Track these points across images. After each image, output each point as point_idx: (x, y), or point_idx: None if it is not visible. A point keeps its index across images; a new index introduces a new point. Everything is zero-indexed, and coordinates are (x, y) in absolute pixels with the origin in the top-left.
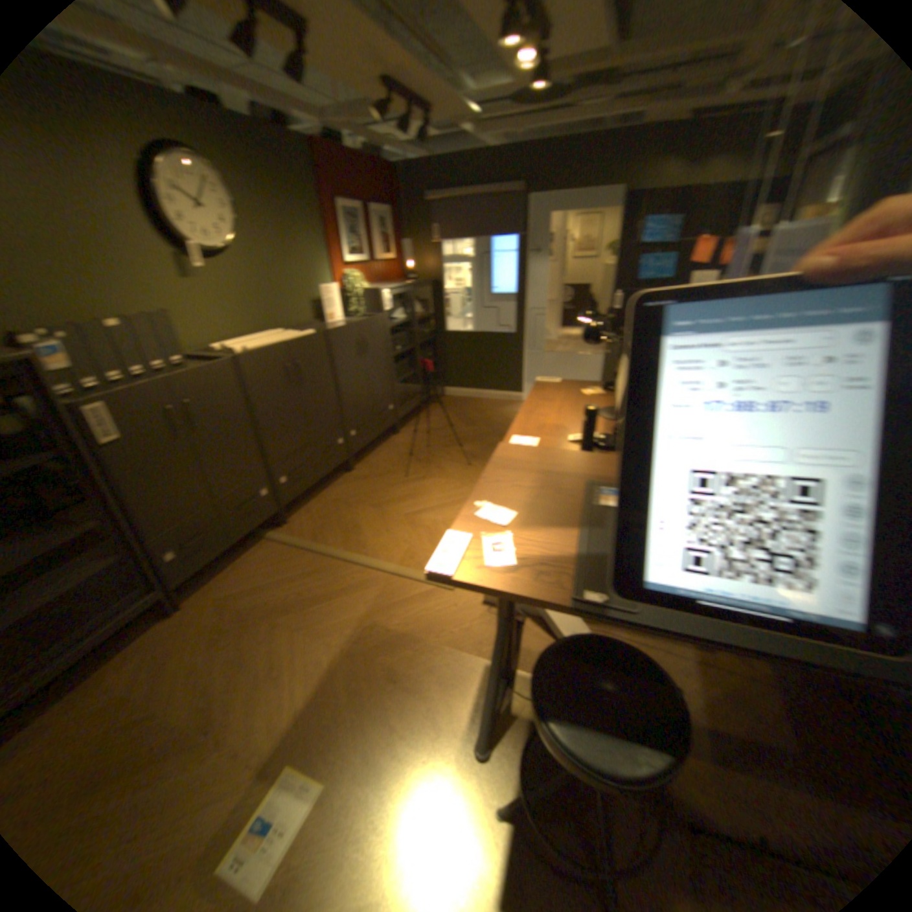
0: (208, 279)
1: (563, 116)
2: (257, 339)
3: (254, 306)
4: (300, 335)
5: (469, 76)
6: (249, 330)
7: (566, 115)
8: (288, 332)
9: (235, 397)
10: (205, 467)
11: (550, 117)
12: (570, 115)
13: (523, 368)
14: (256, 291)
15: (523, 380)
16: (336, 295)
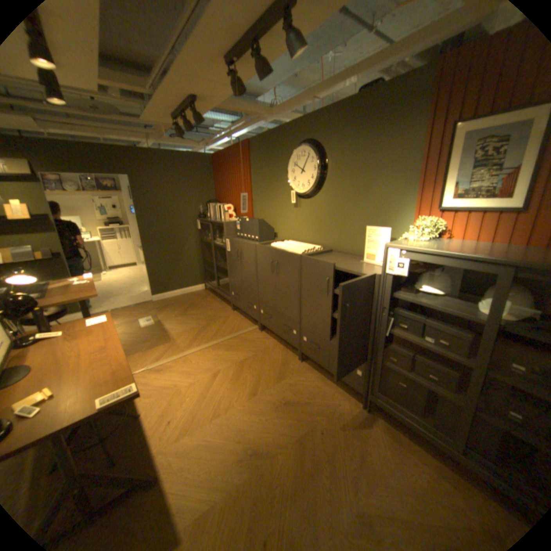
0: (306, 210)
1: None
2: (294, 245)
3: (325, 230)
4: (294, 252)
5: None
6: (318, 242)
7: None
8: (306, 249)
9: (254, 261)
10: (243, 278)
11: None
12: None
13: None
14: (330, 220)
15: None
16: (389, 239)
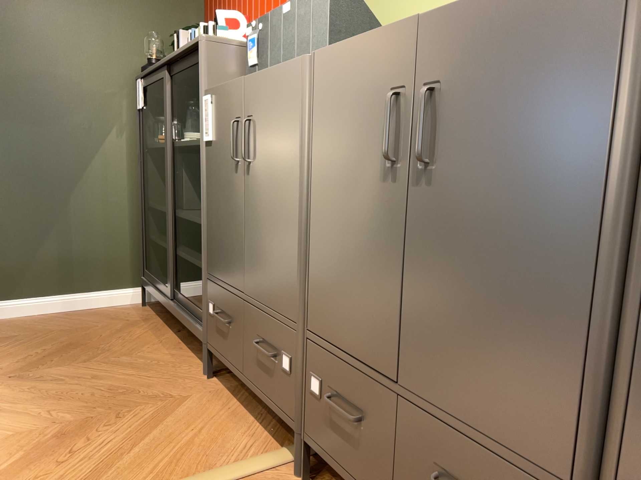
0: None
1: None
2: None
3: None
4: None
5: None
6: None
7: None
8: None
9: (296, 142)
10: (248, 236)
11: None
12: None
13: None
14: None
15: None
16: None
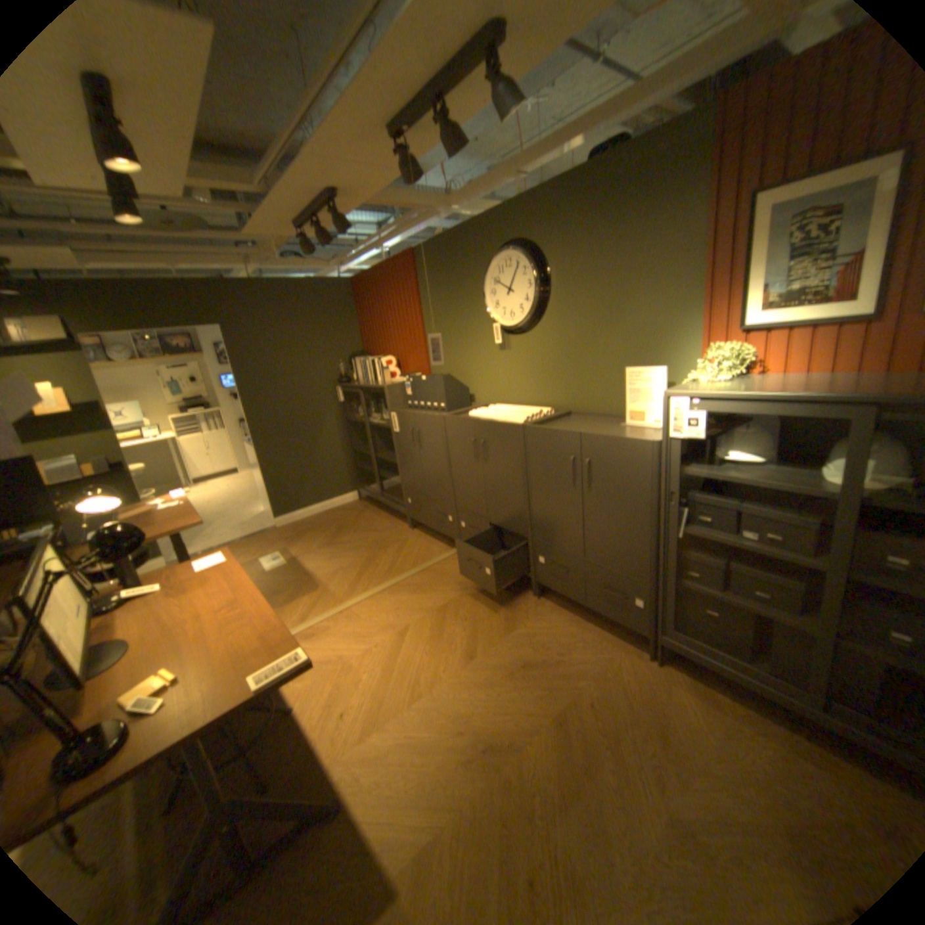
0: (519, 352)
1: None
2: (507, 411)
3: (556, 381)
4: (510, 420)
5: None
6: (545, 402)
7: None
8: (528, 415)
9: (442, 443)
10: (425, 473)
11: None
12: None
13: None
14: (562, 365)
15: None
16: (665, 385)
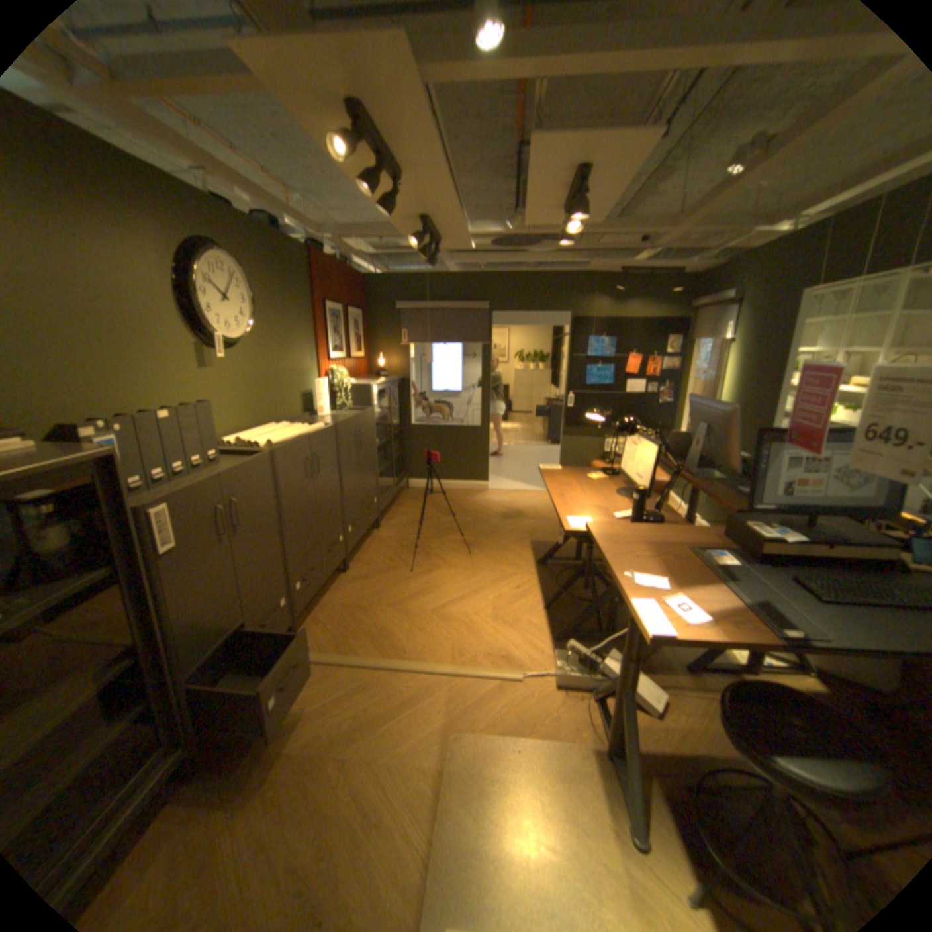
0: (224, 370)
1: (522, 257)
2: (273, 431)
3: (259, 398)
4: (315, 428)
5: (469, 222)
6: (253, 422)
7: (524, 257)
8: (299, 424)
9: (272, 492)
10: (242, 575)
11: (511, 256)
12: (527, 257)
13: (489, 458)
14: (262, 382)
15: (489, 469)
16: (327, 388)
